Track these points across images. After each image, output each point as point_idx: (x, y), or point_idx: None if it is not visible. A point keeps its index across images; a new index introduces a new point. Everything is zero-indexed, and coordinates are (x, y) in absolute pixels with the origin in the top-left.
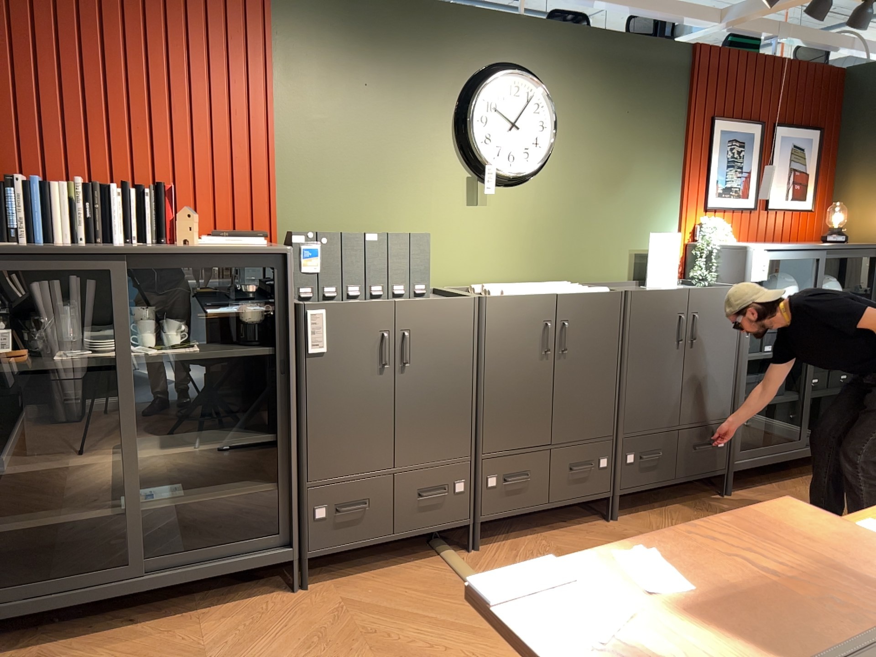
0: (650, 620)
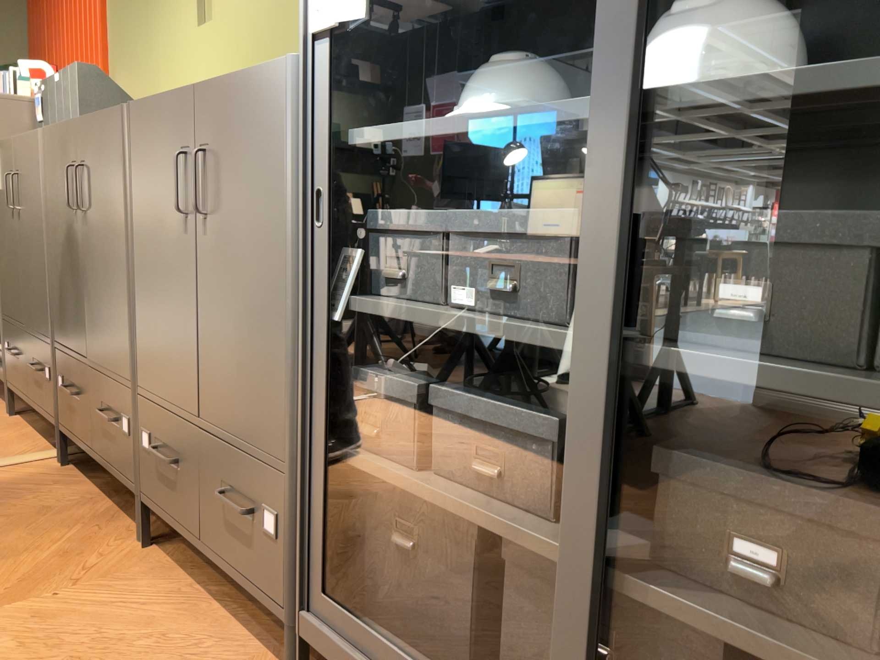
0: None
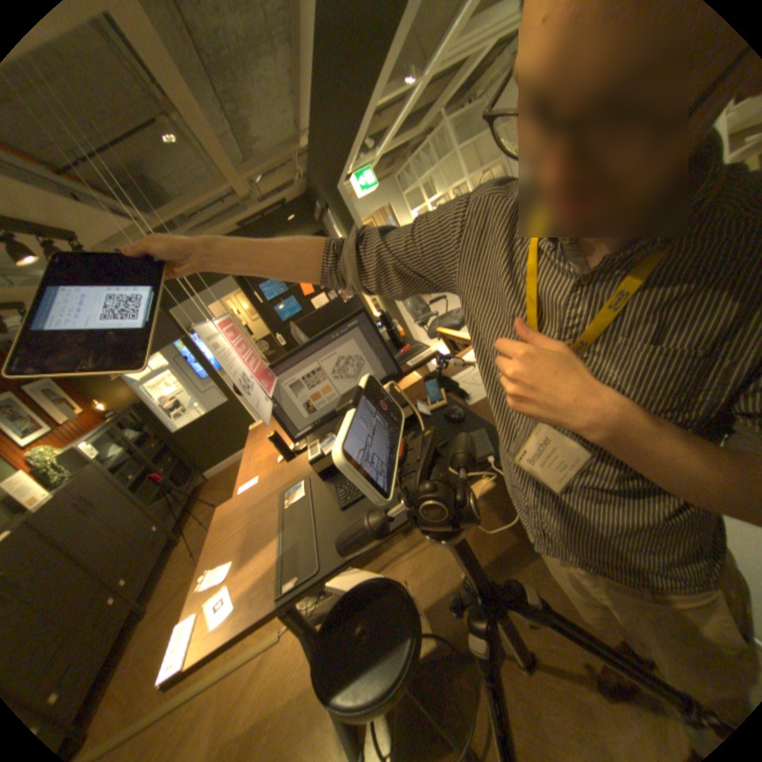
0: (229, 581)
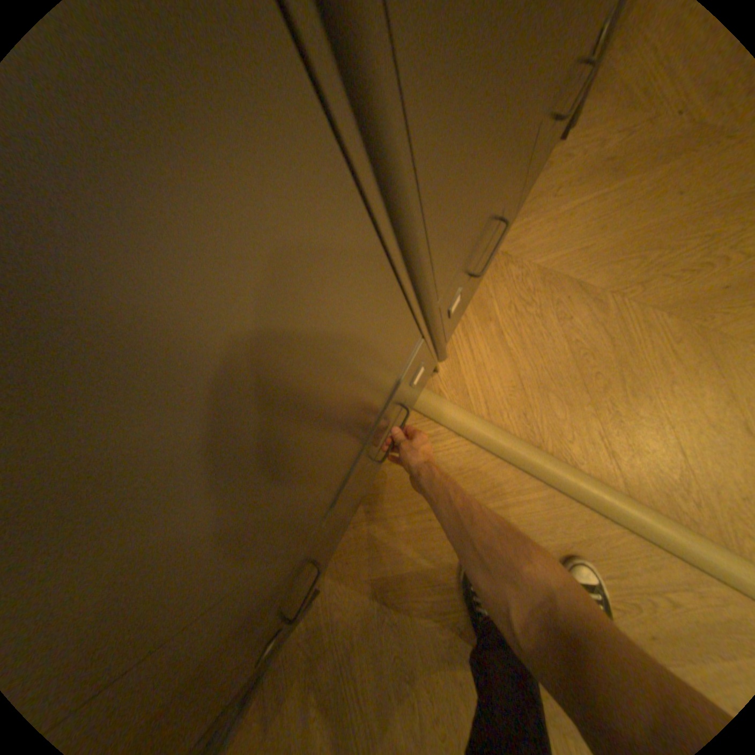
0: None
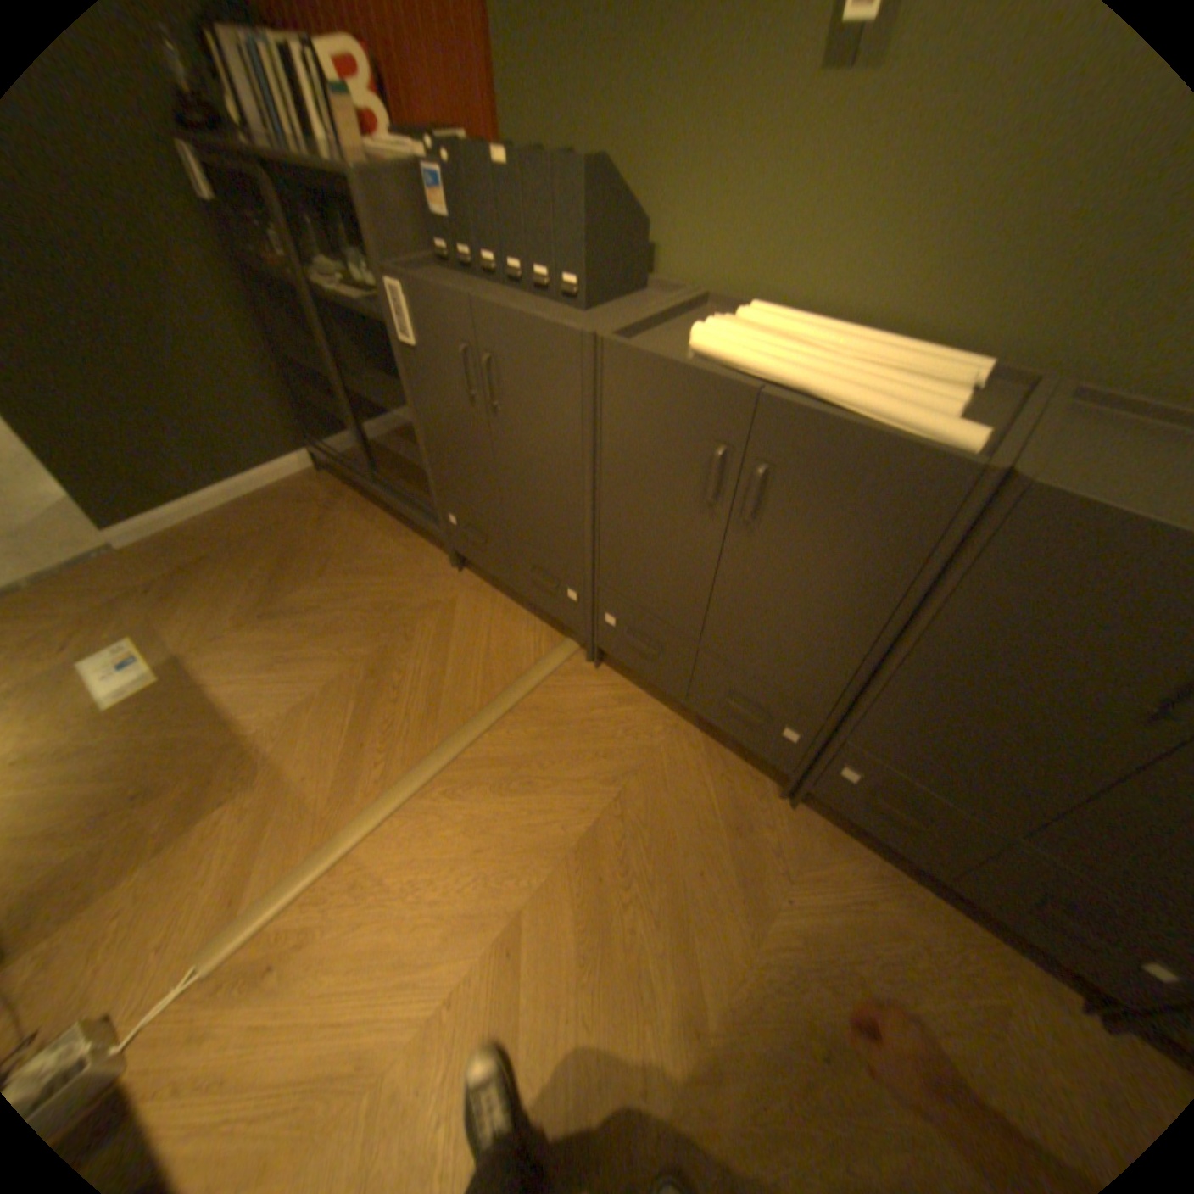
0: None
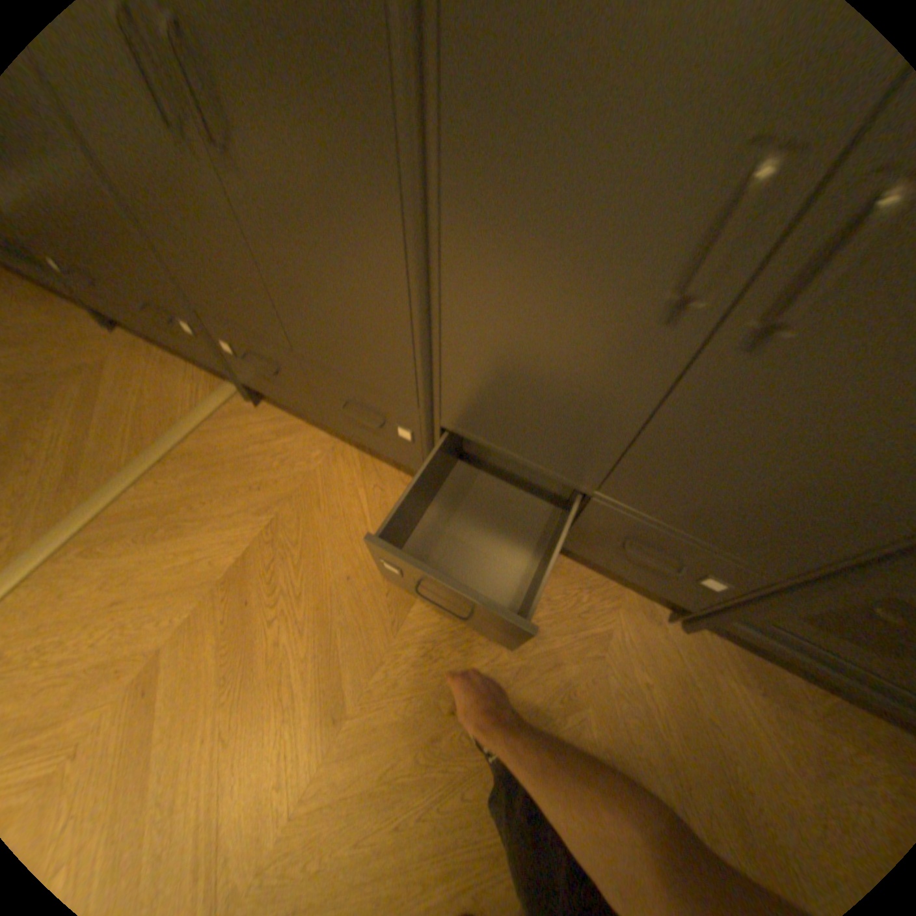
0: None
